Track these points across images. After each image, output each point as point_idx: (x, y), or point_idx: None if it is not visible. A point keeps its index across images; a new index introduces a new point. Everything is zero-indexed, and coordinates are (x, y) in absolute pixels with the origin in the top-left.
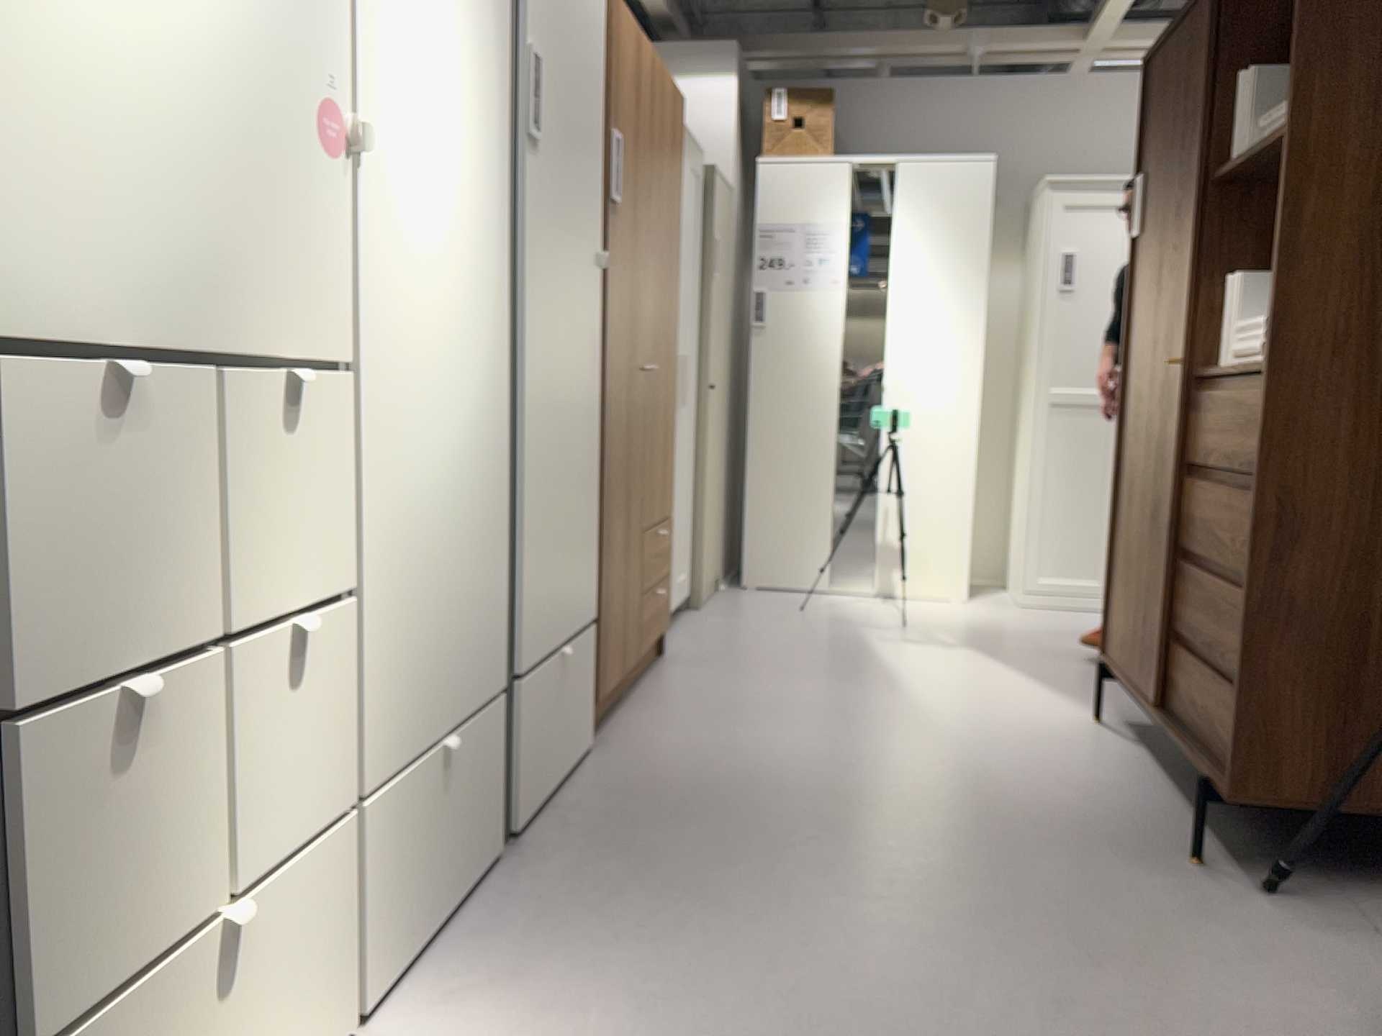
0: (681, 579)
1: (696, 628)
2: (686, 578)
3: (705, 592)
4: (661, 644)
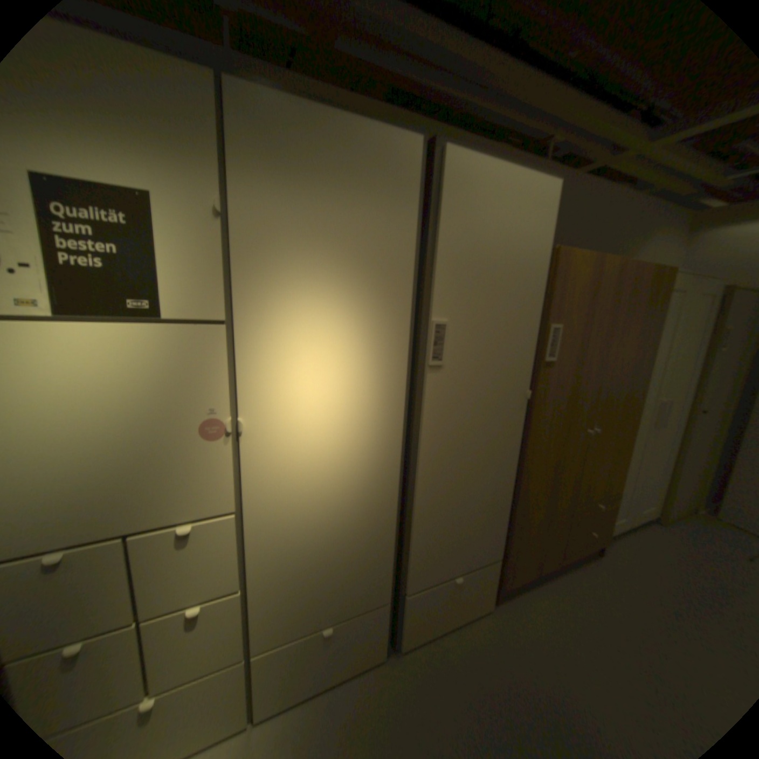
0: (651, 511)
1: (651, 542)
2: (657, 510)
3: (675, 519)
4: (604, 552)
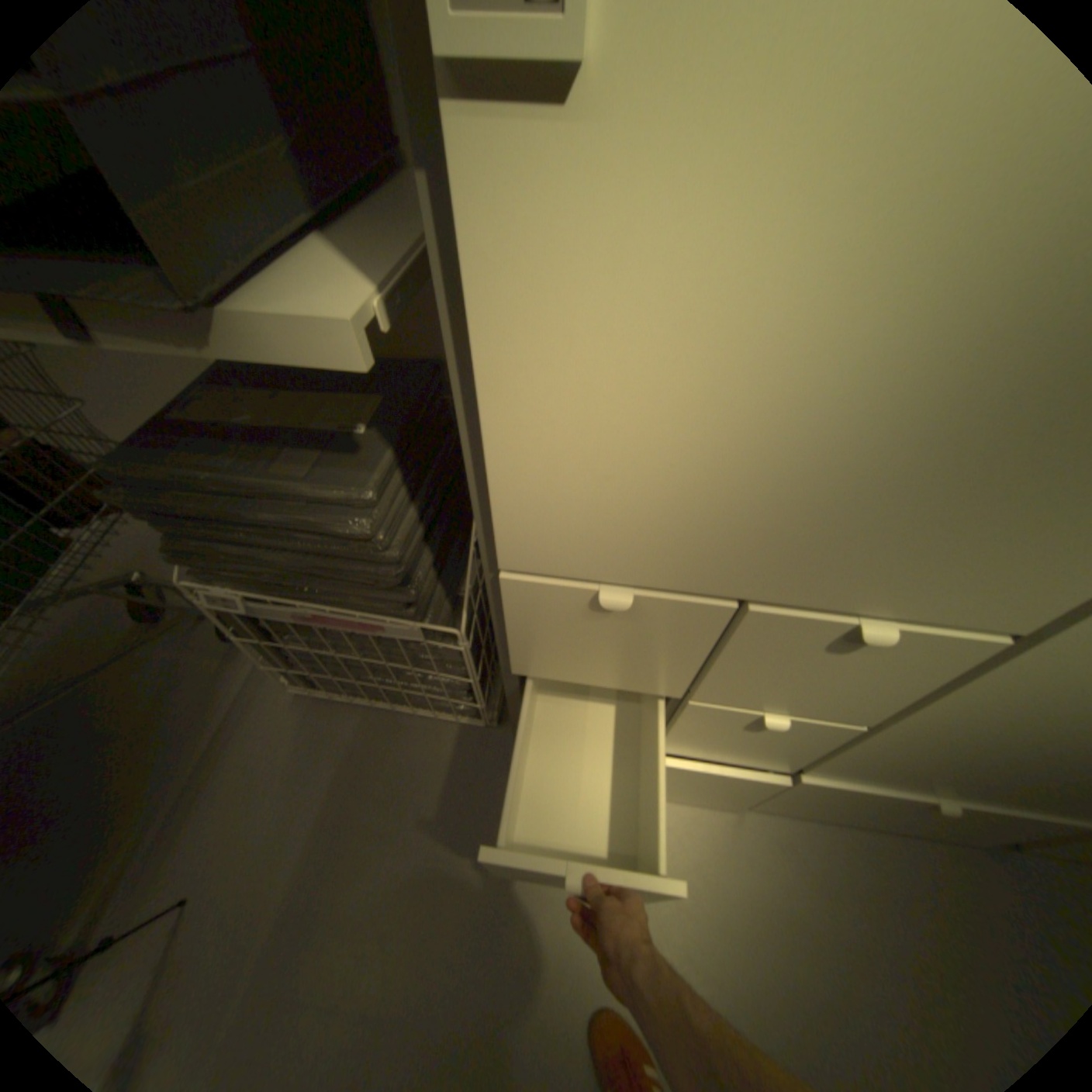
0: None
1: None
2: None
3: None
4: None
